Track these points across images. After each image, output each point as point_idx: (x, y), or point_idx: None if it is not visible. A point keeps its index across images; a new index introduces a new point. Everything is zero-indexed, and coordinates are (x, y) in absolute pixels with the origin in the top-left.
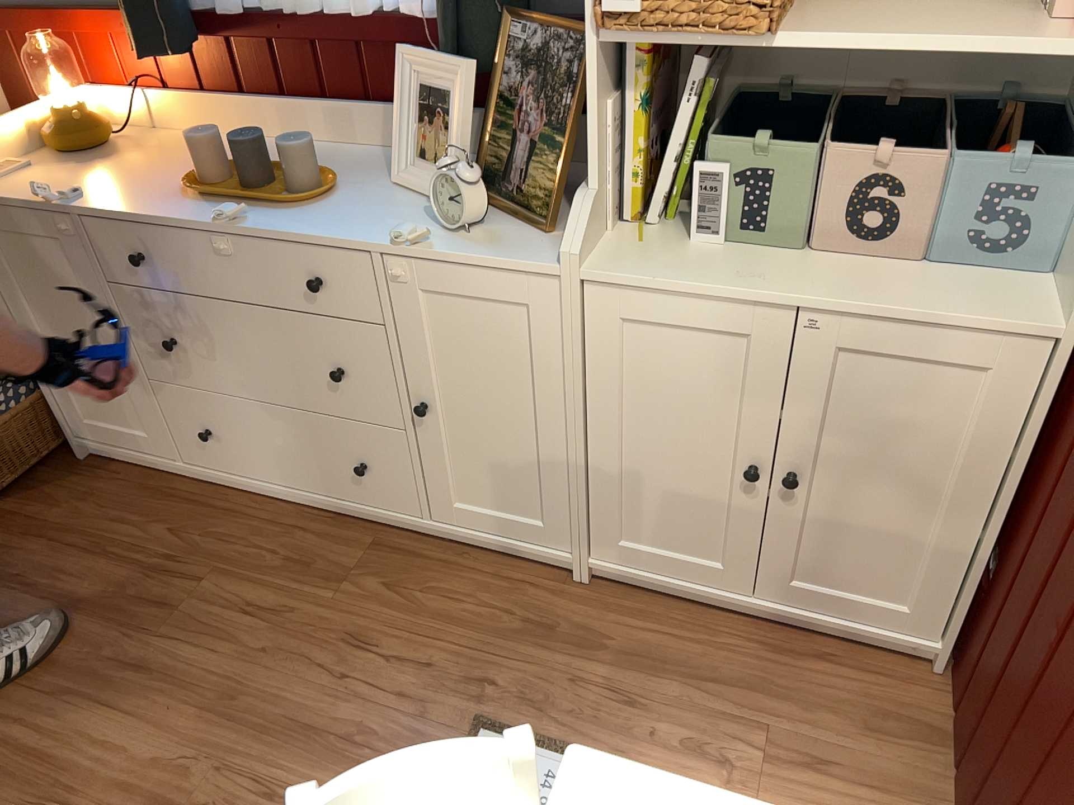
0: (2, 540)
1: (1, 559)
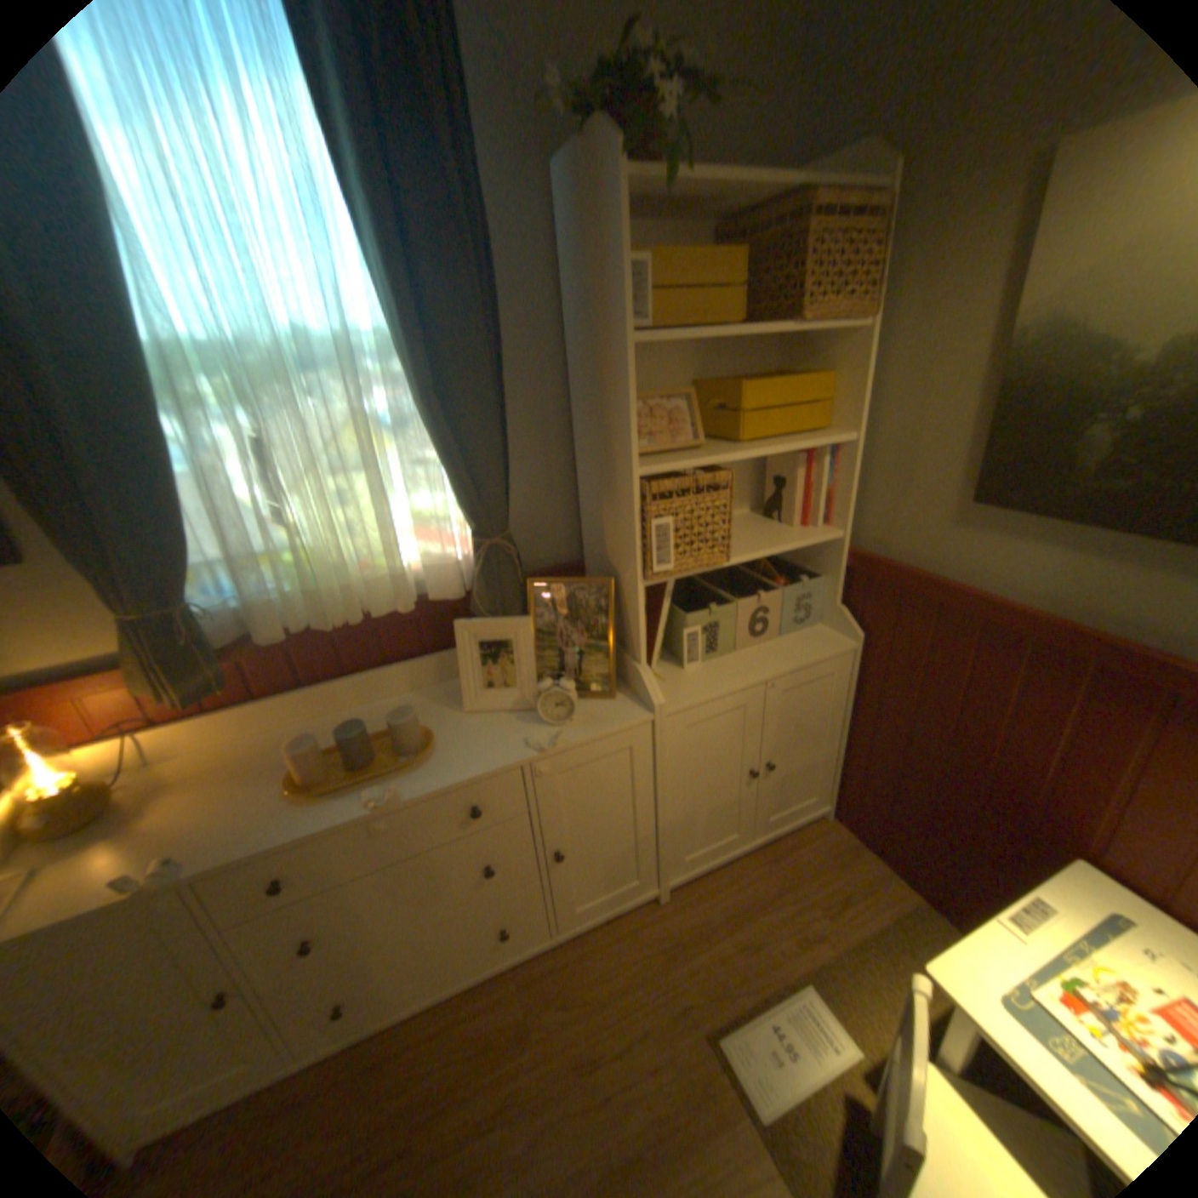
0: None
1: None
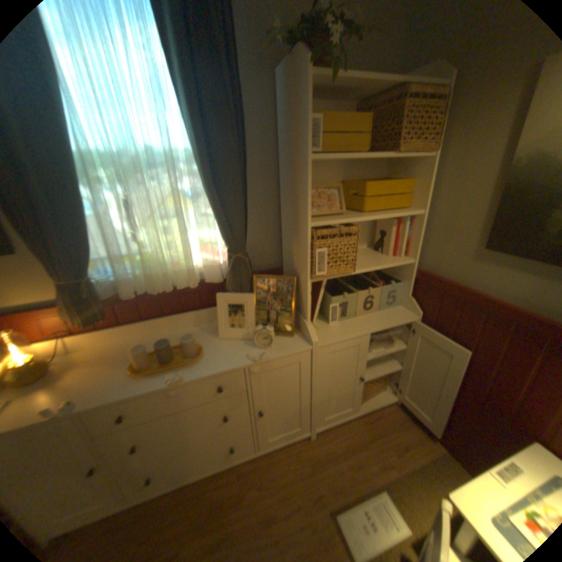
0: None
1: None
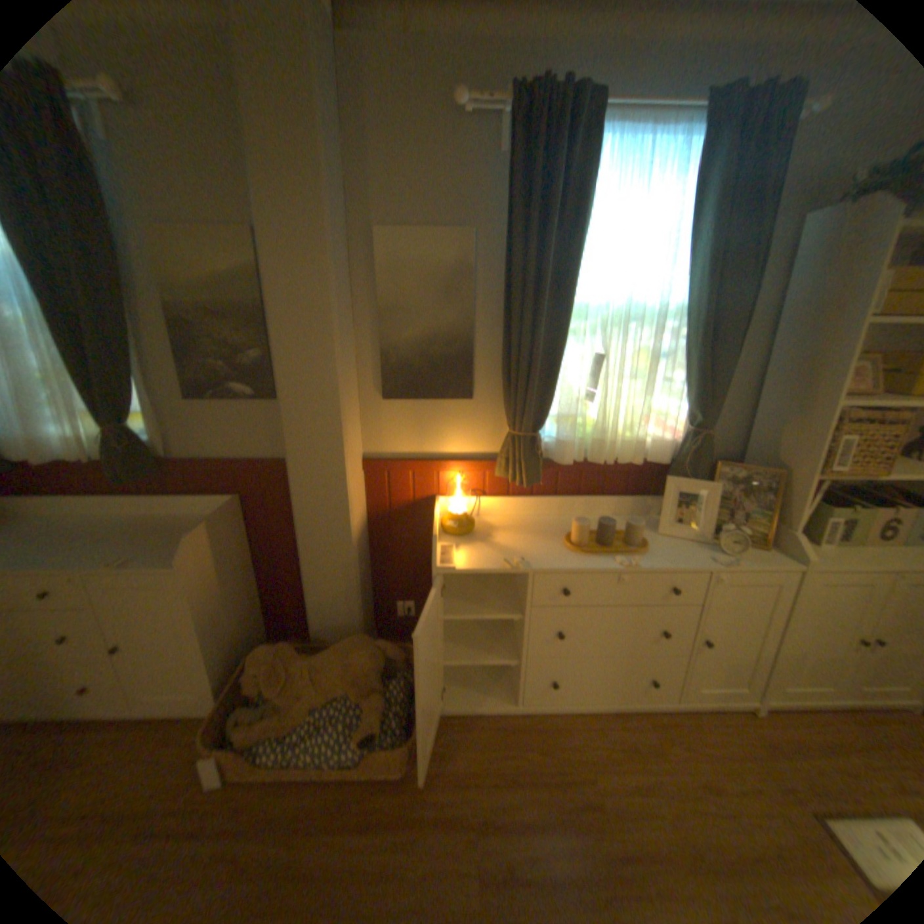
0: (438, 807)
1: (454, 823)
